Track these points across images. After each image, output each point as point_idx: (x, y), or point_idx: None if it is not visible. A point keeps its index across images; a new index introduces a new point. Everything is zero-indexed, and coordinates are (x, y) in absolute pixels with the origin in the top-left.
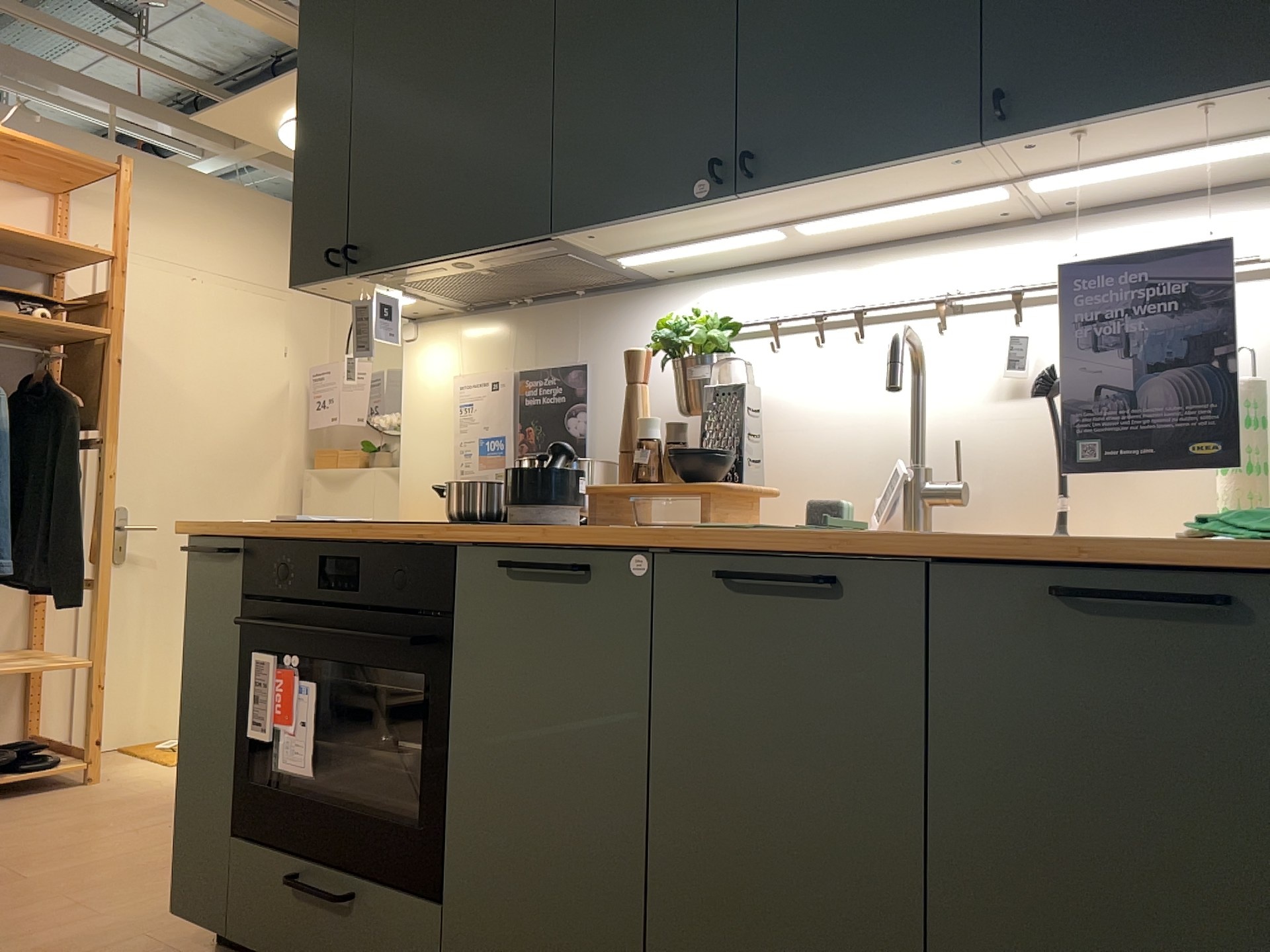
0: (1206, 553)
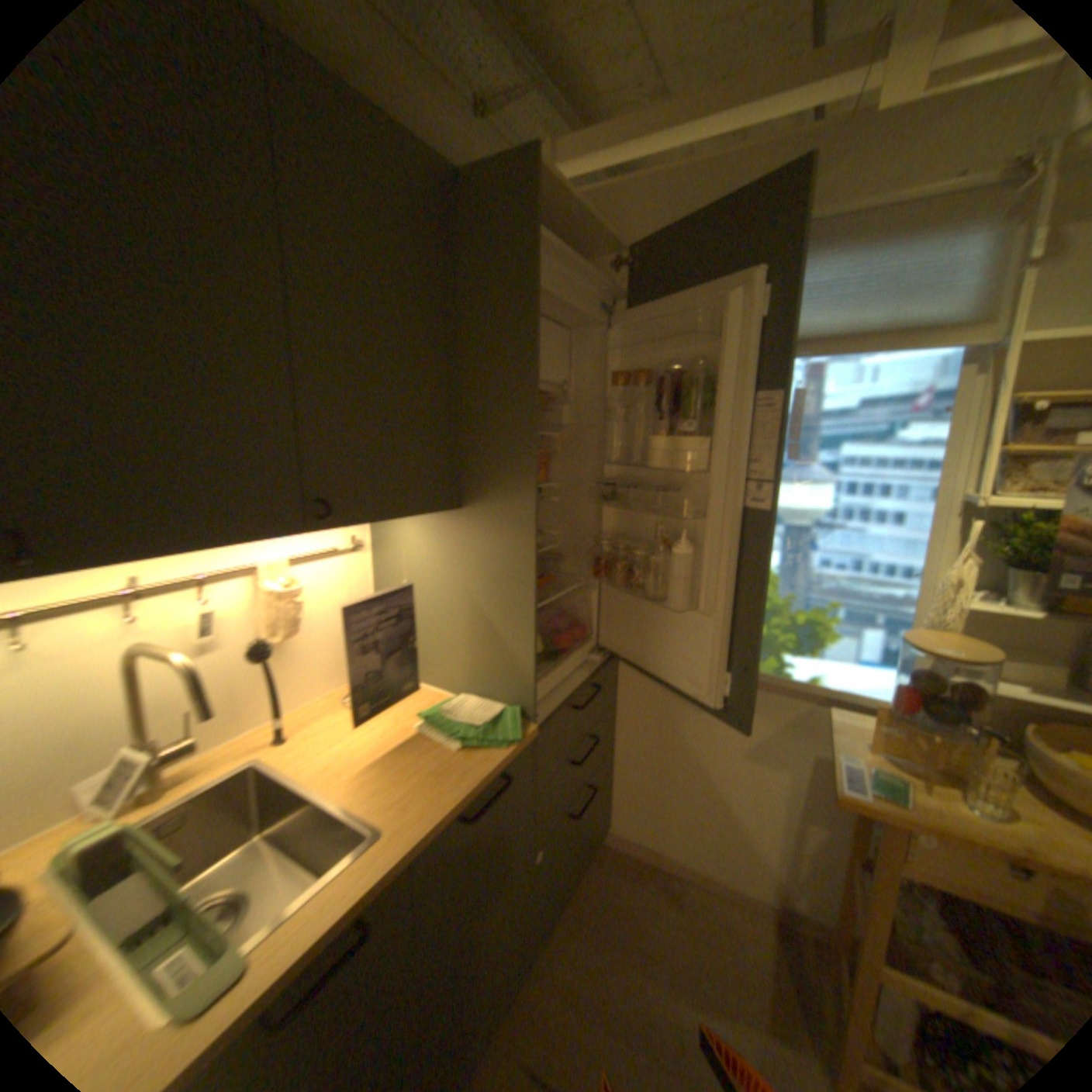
0: (503, 768)
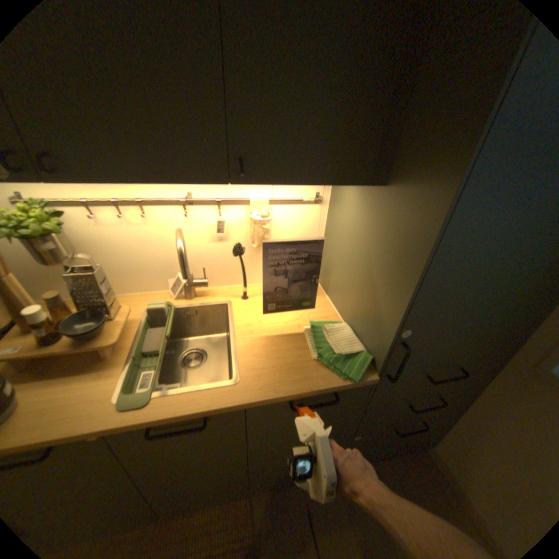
0: (335, 391)
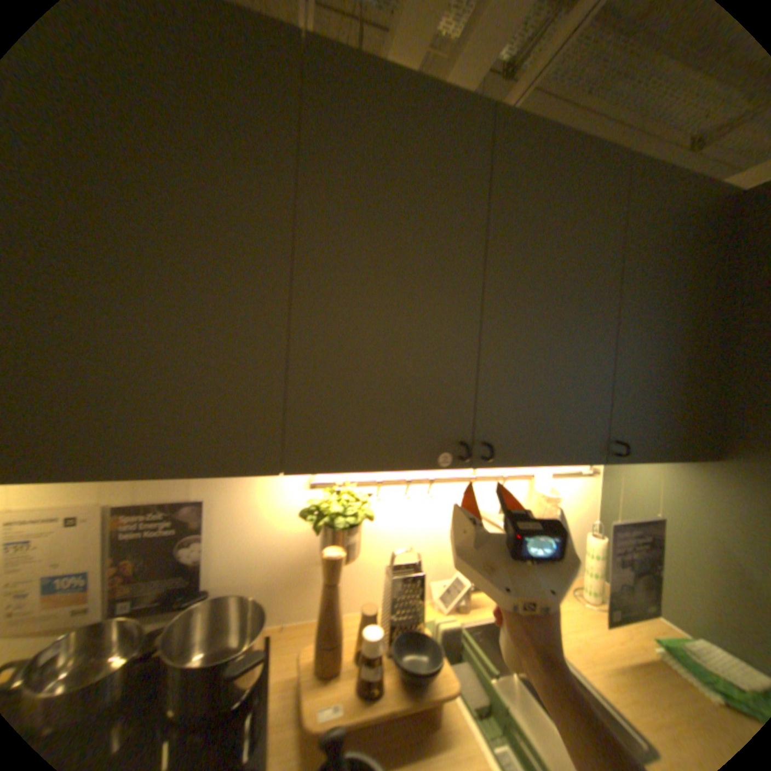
0: None
